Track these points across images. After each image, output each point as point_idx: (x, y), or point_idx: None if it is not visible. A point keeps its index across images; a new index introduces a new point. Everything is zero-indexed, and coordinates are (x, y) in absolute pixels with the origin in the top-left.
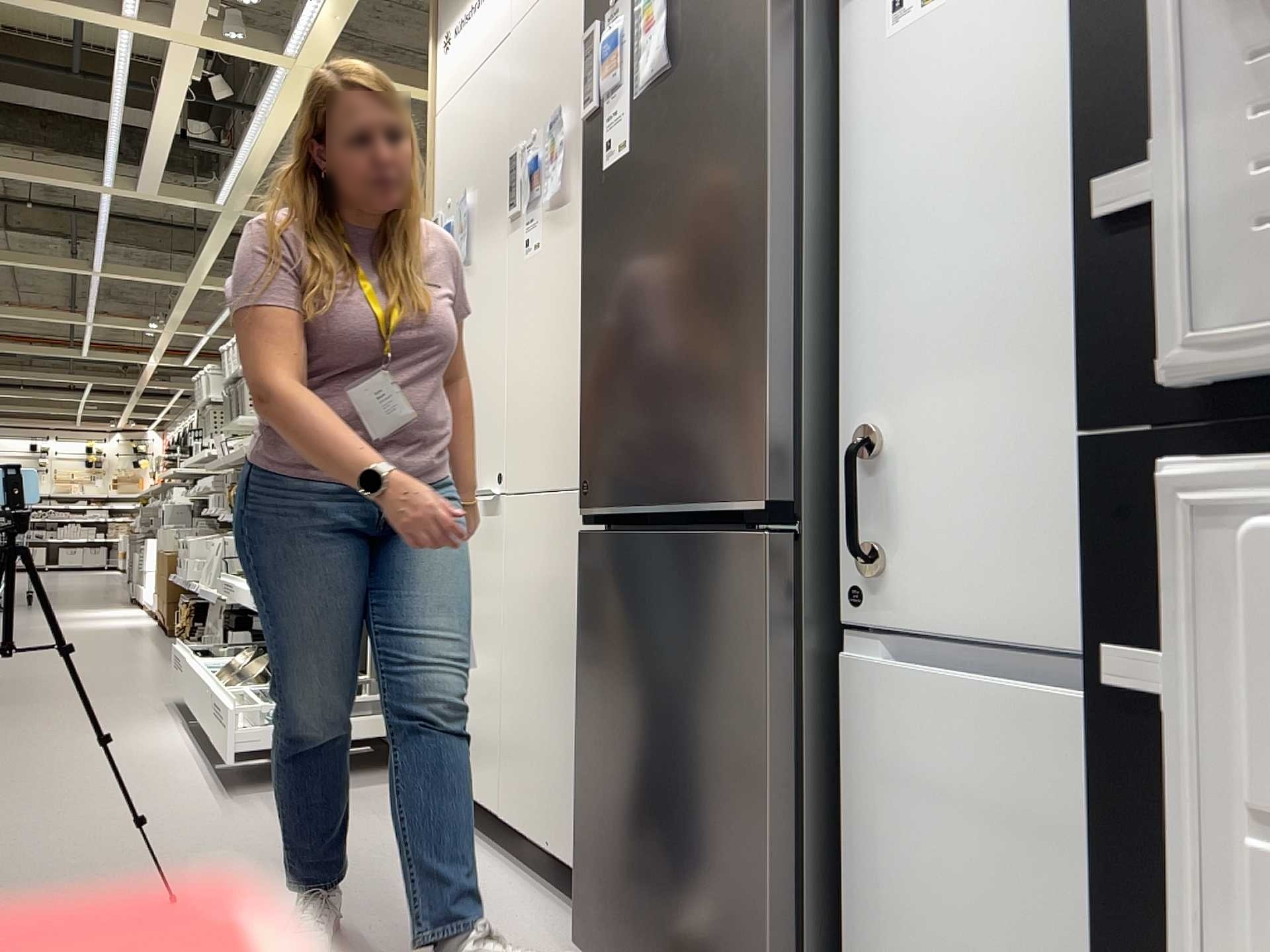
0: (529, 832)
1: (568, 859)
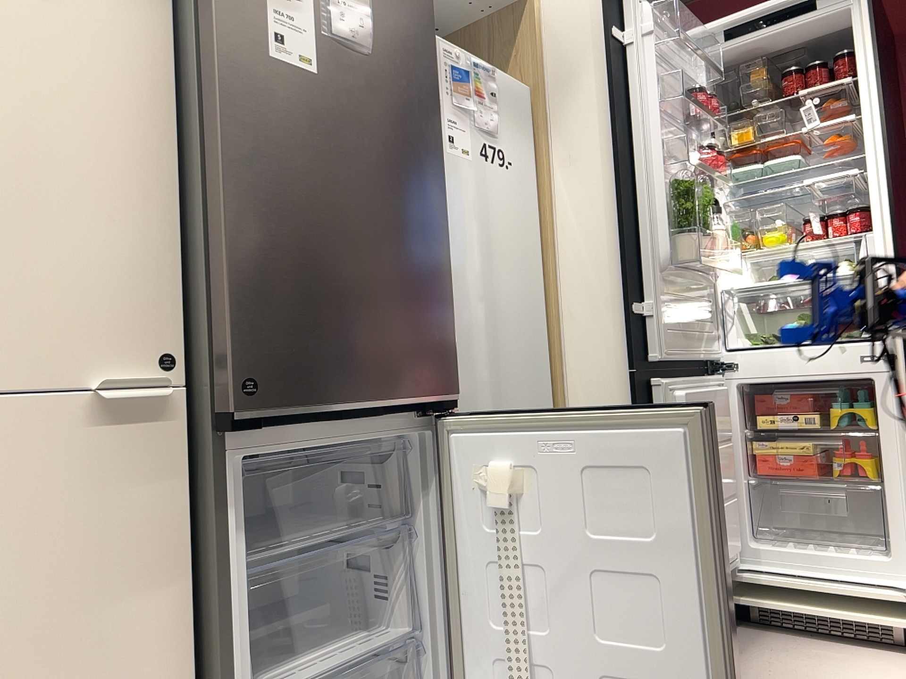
0: None
1: None
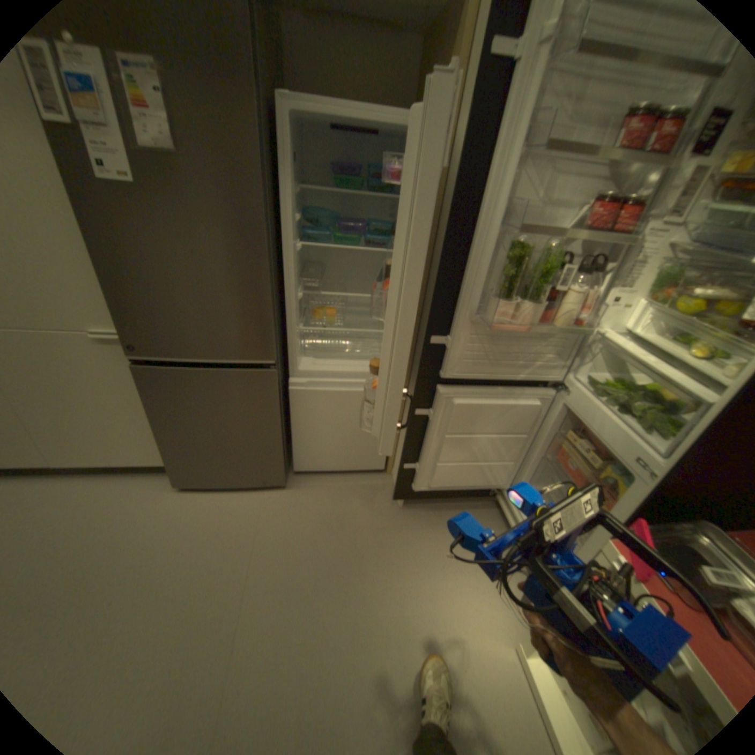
0: (87, 464)
1: (129, 464)
